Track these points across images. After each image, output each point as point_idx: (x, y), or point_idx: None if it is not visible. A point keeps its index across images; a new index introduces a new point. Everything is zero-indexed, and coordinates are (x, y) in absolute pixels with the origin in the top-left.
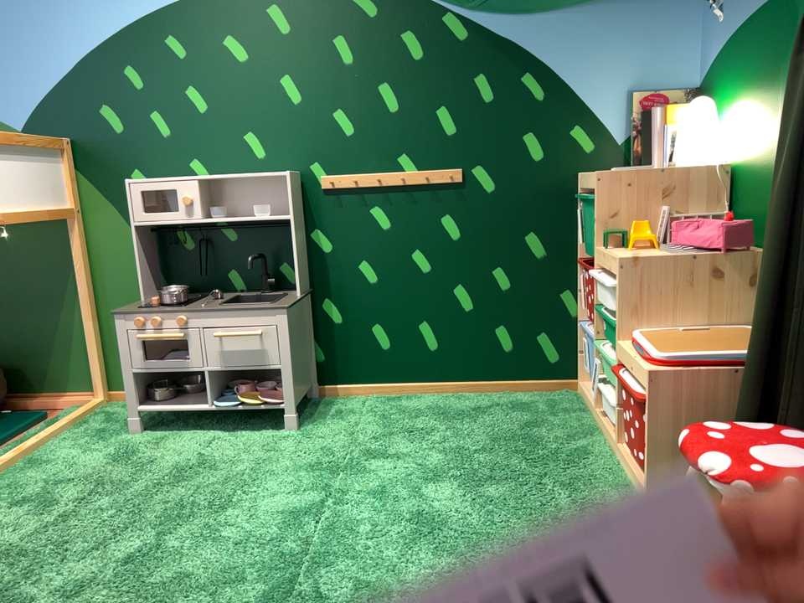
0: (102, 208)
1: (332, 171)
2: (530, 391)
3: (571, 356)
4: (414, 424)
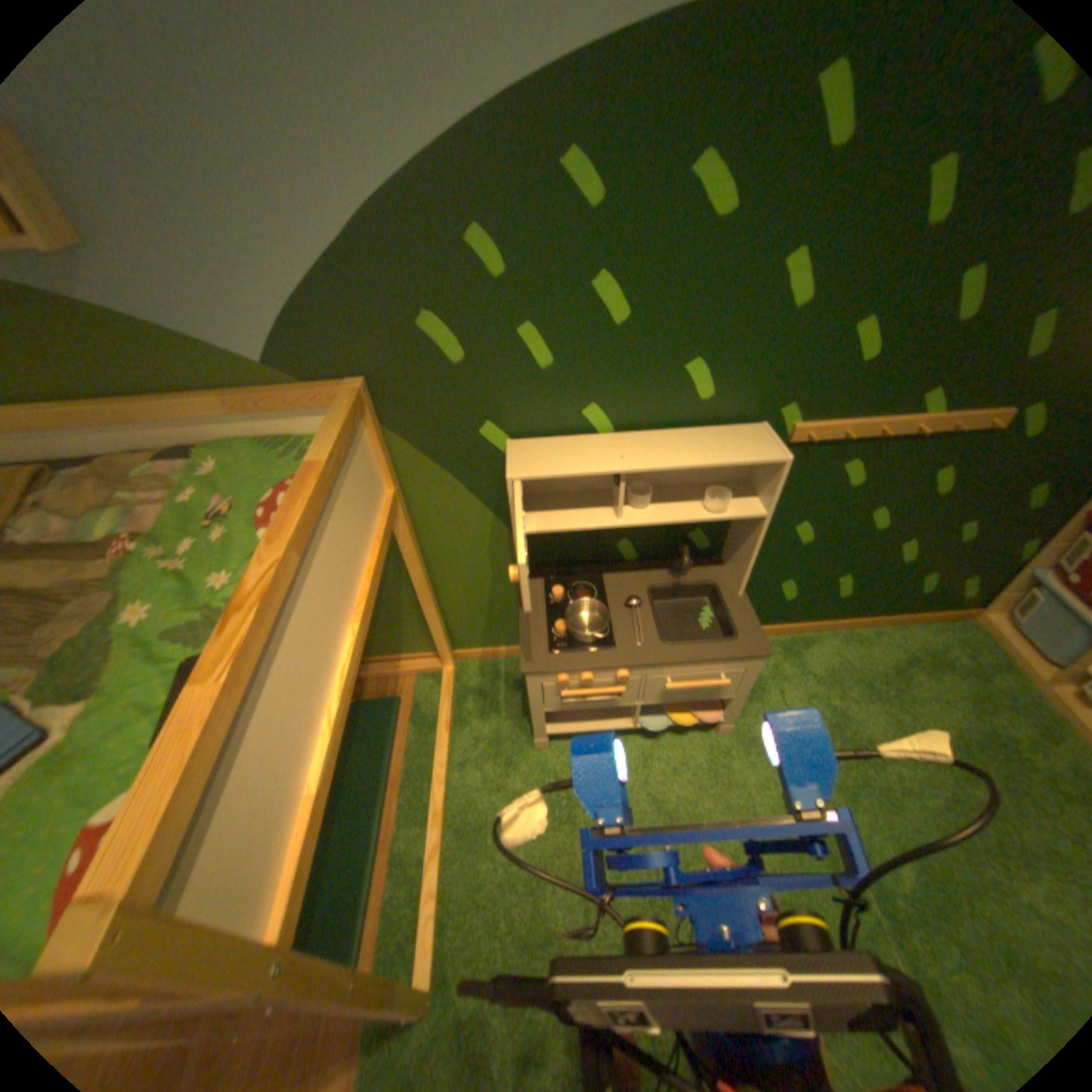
0: (443, 477)
1: (824, 418)
2: (934, 626)
3: (997, 596)
4: (856, 709)
